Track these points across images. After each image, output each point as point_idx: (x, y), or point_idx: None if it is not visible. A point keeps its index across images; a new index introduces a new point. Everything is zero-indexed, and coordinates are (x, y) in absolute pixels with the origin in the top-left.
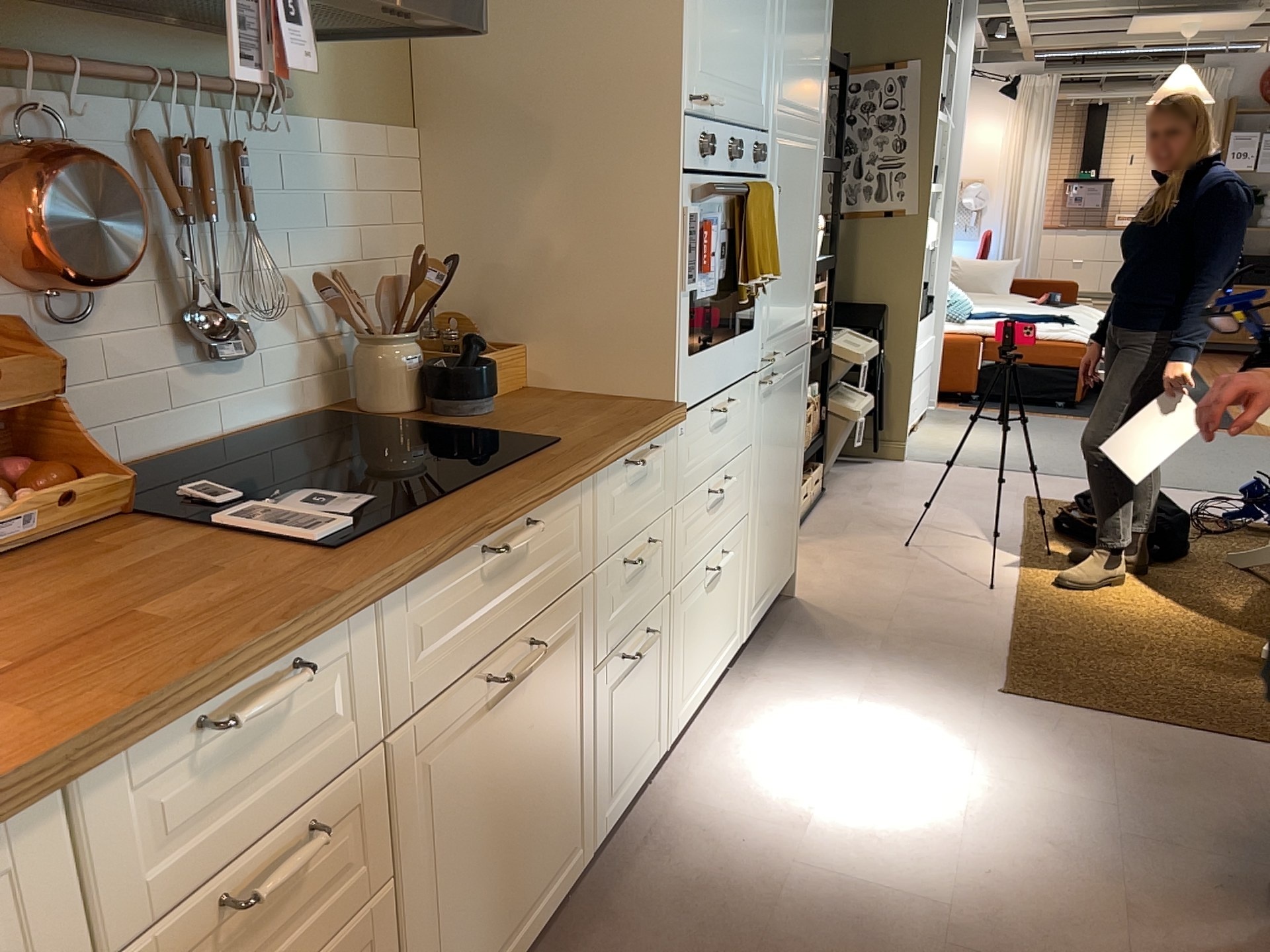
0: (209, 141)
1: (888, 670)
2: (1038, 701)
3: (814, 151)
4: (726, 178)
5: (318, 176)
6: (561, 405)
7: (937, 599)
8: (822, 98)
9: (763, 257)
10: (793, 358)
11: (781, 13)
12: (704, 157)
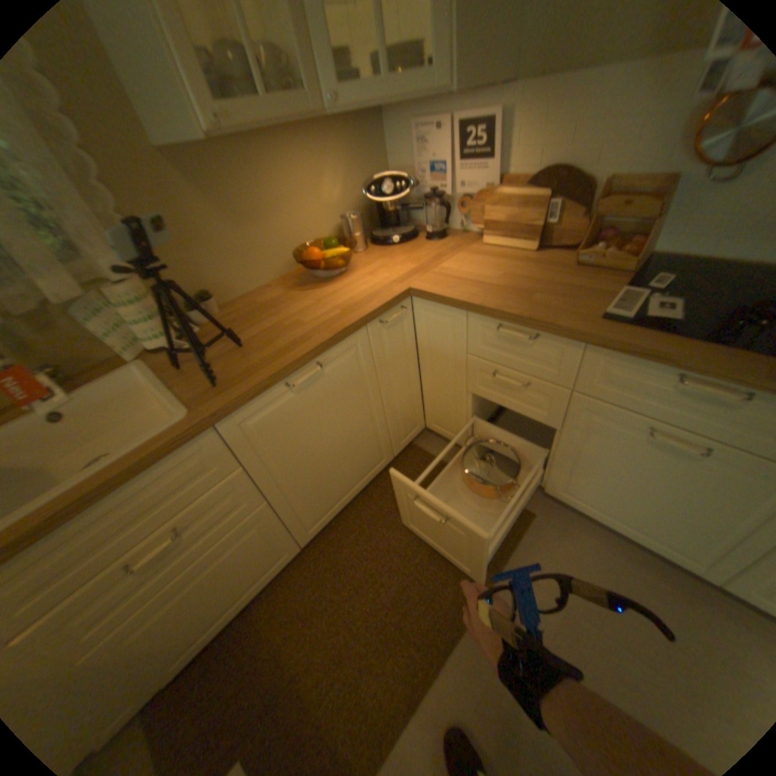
0: None
1: None
2: None
3: None
4: None
5: None
6: None
7: None
8: None
9: None
10: None
11: None
12: None
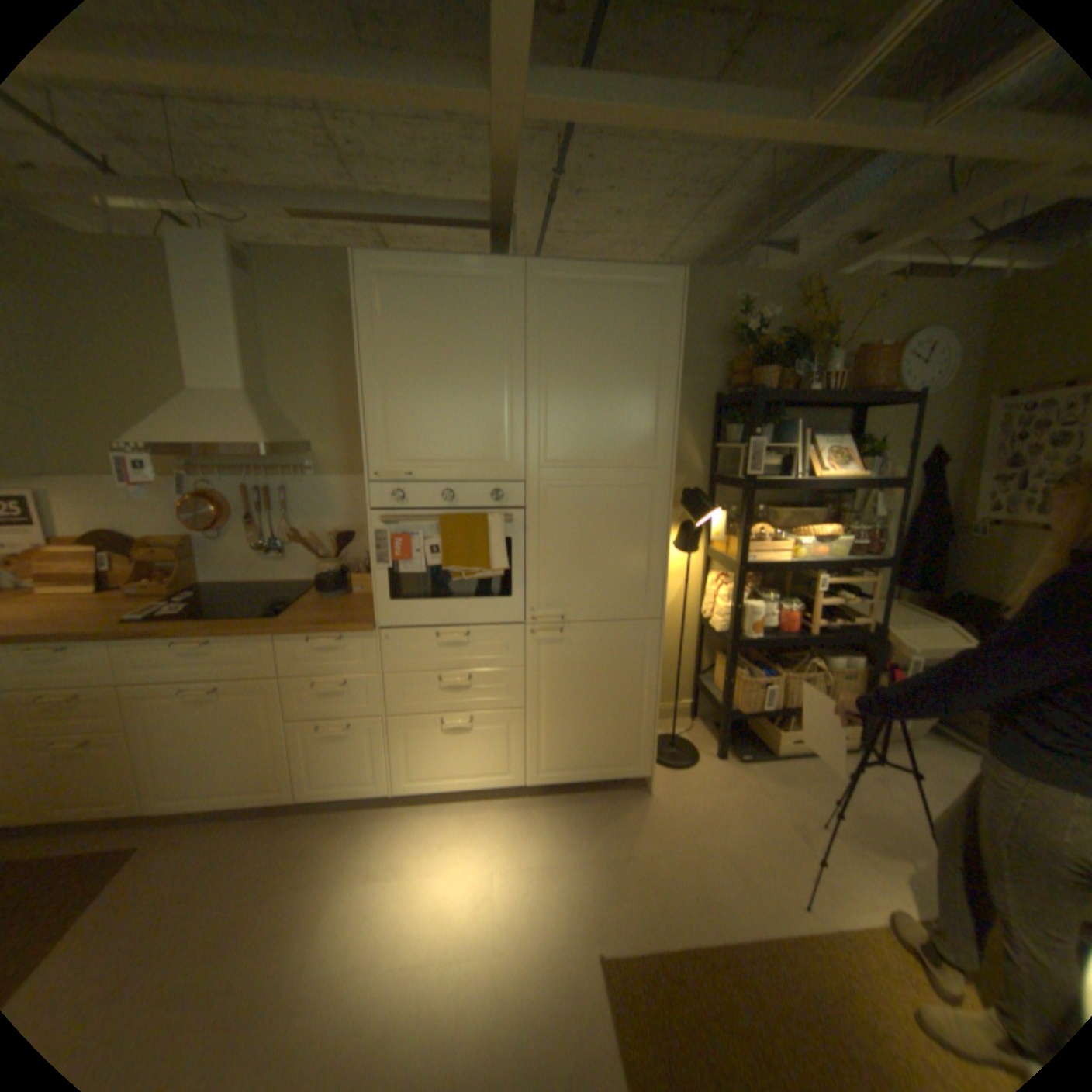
0: (271, 486)
1: (583, 875)
2: (606, 997)
3: (642, 486)
4: (437, 510)
5: (327, 496)
6: (353, 606)
7: (738, 877)
8: (657, 449)
9: (461, 557)
10: (612, 625)
11: (531, 408)
12: (395, 501)
